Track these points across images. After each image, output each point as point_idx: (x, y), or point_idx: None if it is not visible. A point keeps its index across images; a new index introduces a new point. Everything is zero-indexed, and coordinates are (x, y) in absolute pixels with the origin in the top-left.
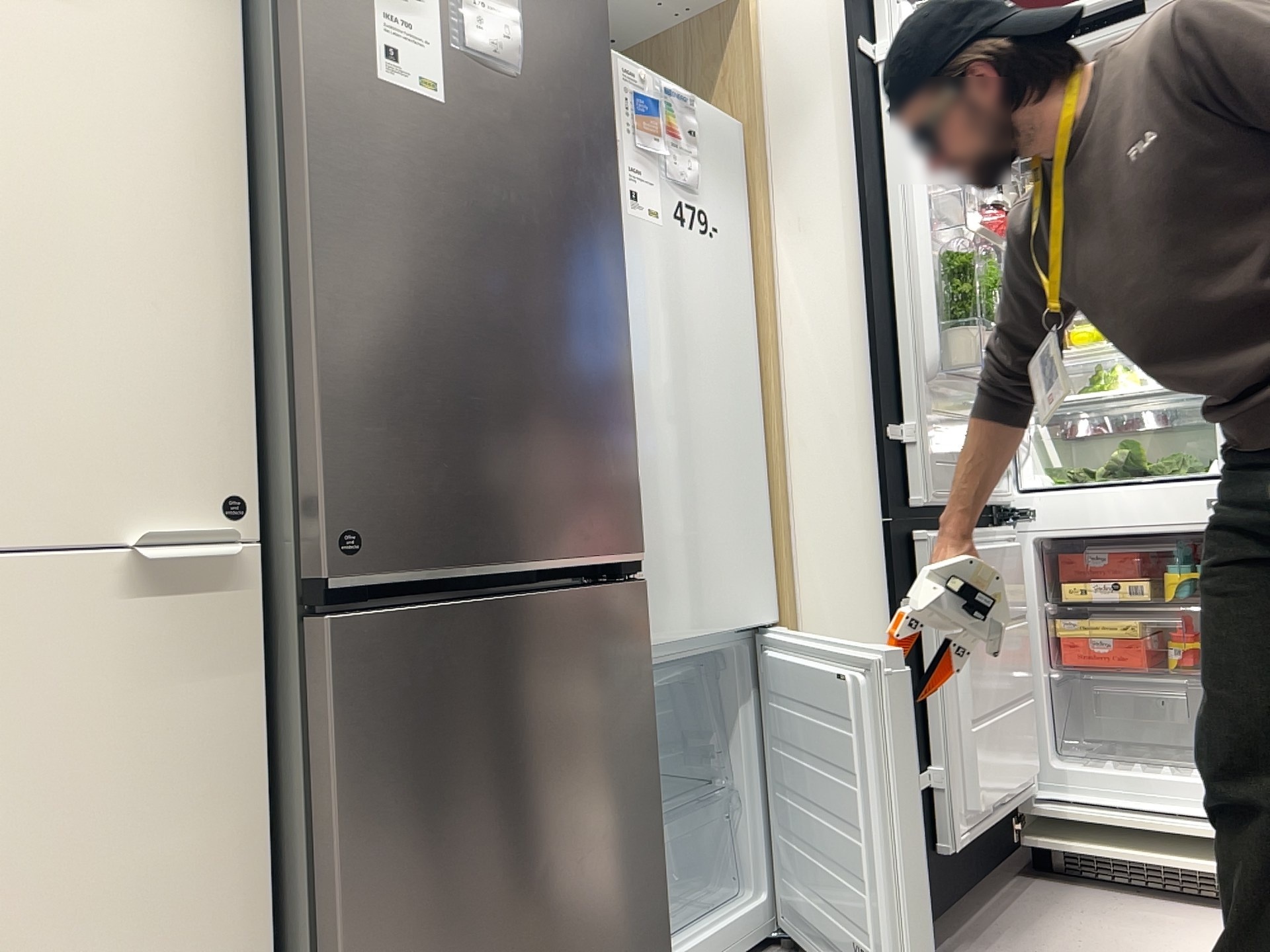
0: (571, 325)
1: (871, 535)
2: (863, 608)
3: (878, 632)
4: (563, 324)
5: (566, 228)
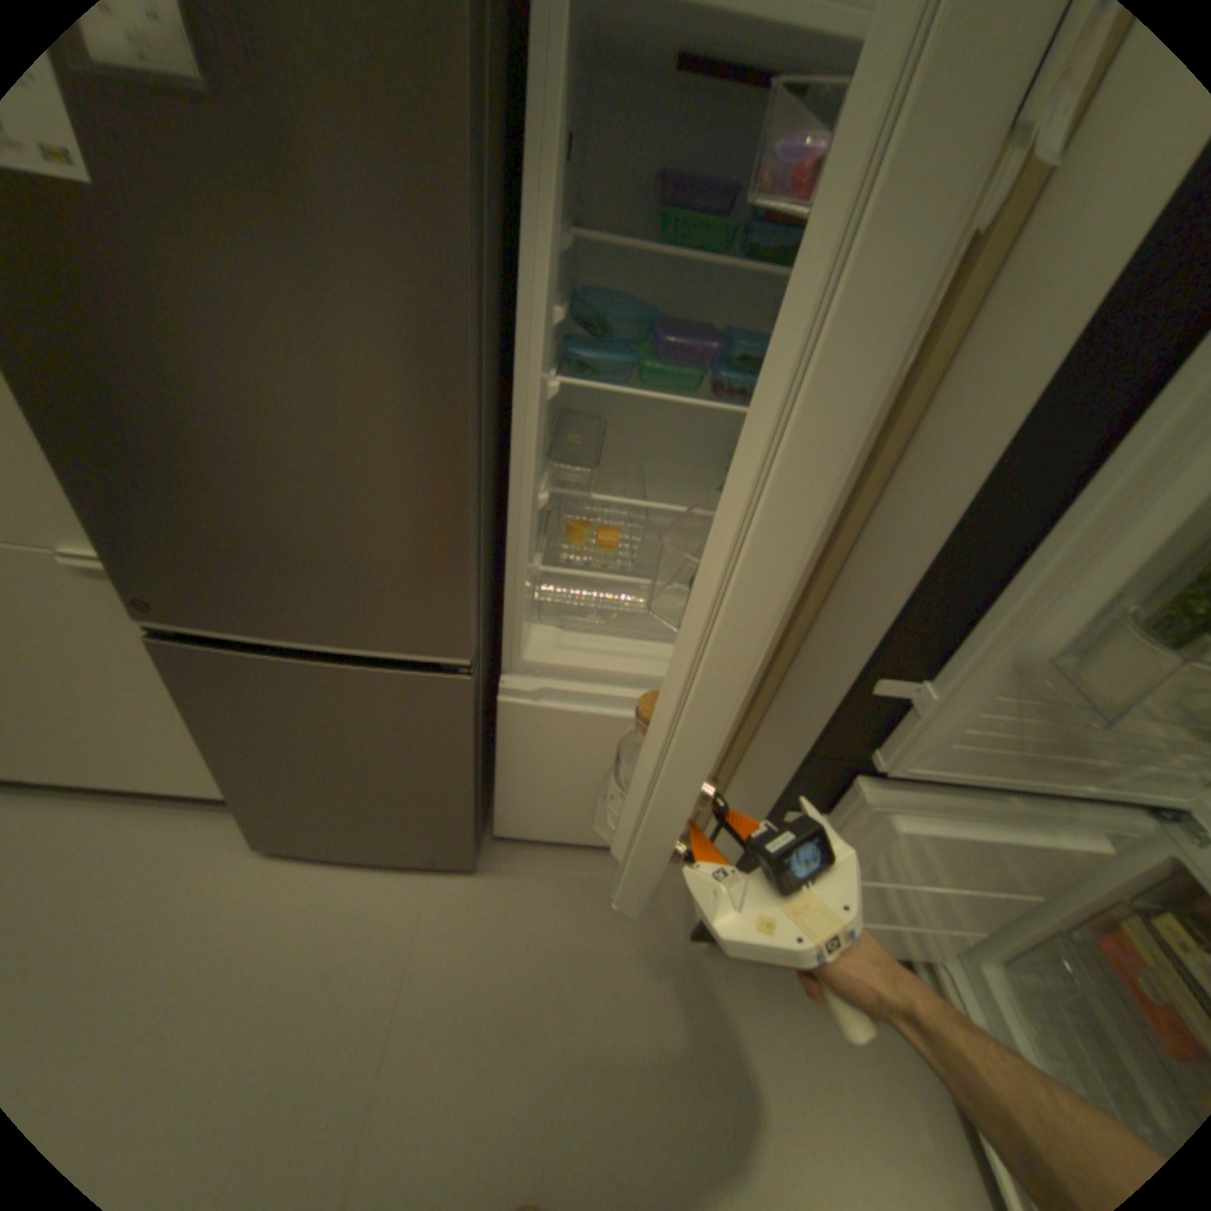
0: (361, 462)
1: (820, 734)
2: (785, 768)
3: (780, 796)
4: (347, 462)
5: (346, 344)
